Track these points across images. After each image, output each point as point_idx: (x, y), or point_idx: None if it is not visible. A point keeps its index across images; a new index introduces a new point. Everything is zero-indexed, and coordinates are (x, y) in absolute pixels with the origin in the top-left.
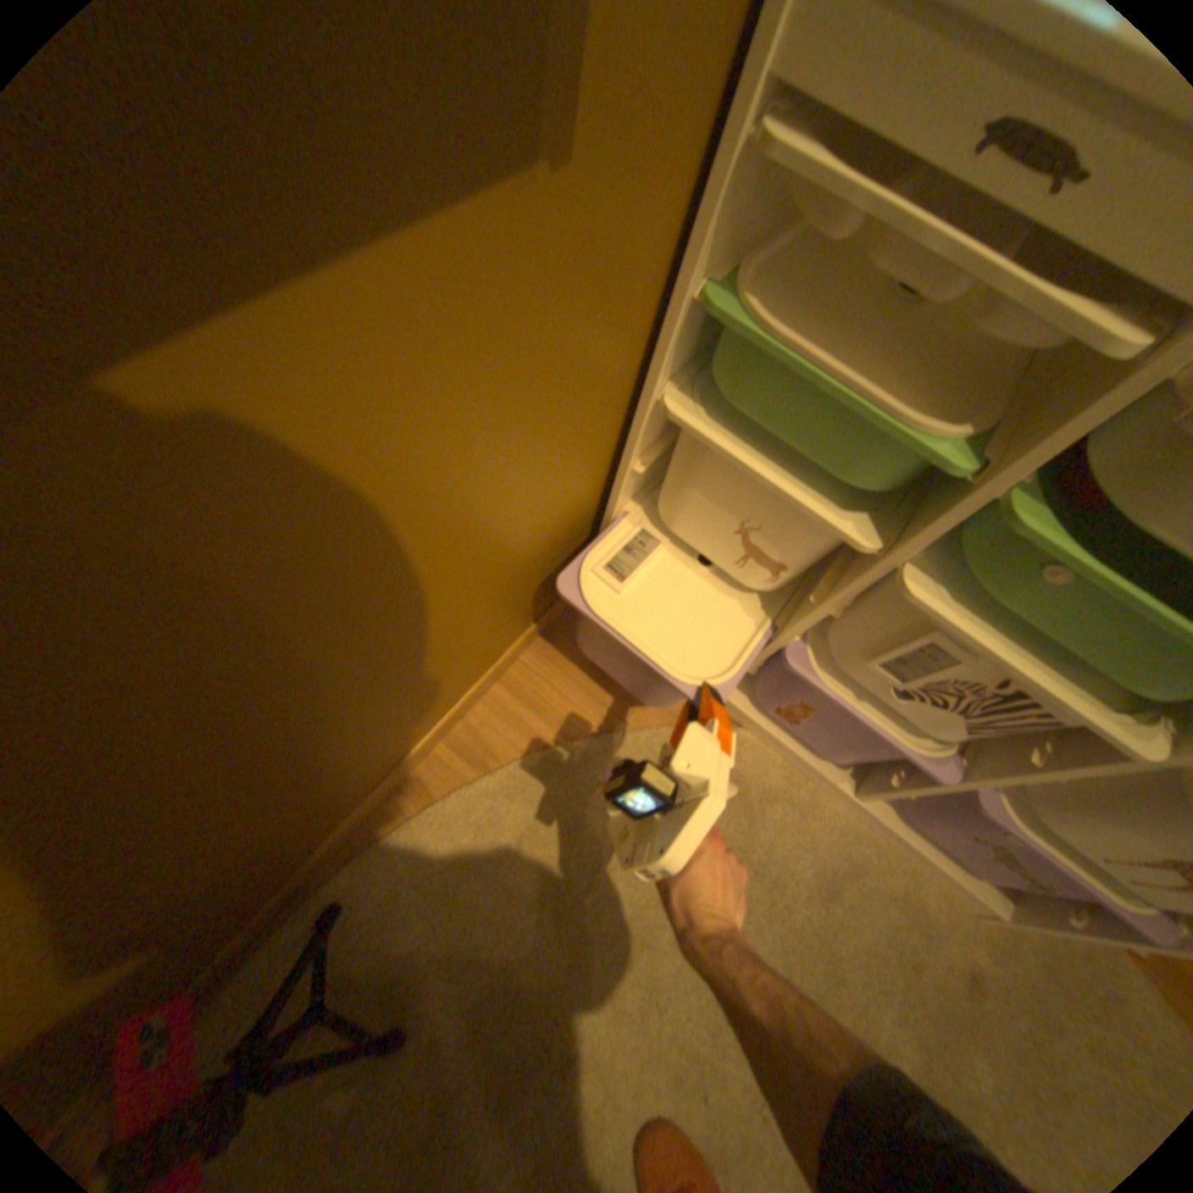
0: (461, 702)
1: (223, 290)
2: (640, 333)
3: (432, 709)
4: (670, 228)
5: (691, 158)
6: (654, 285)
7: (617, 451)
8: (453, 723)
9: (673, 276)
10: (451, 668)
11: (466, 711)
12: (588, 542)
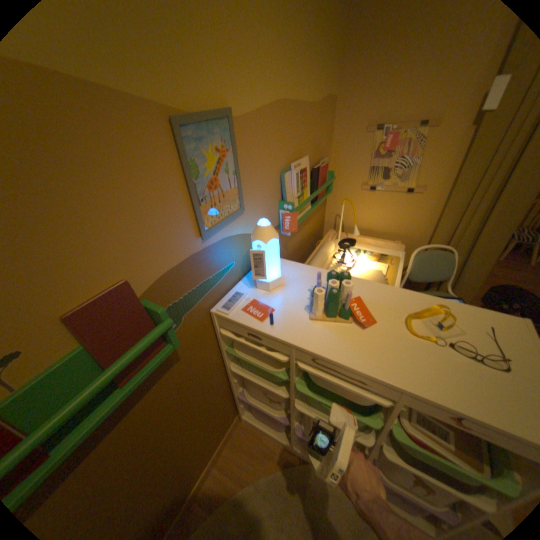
0: (199, 481)
1: (124, 417)
2: (217, 359)
3: (186, 486)
4: (213, 344)
5: (211, 337)
6: (215, 352)
7: (228, 379)
8: (197, 492)
9: (220, 347)
10: (189, 467)
11: (202, 484)
12: (235, 403)
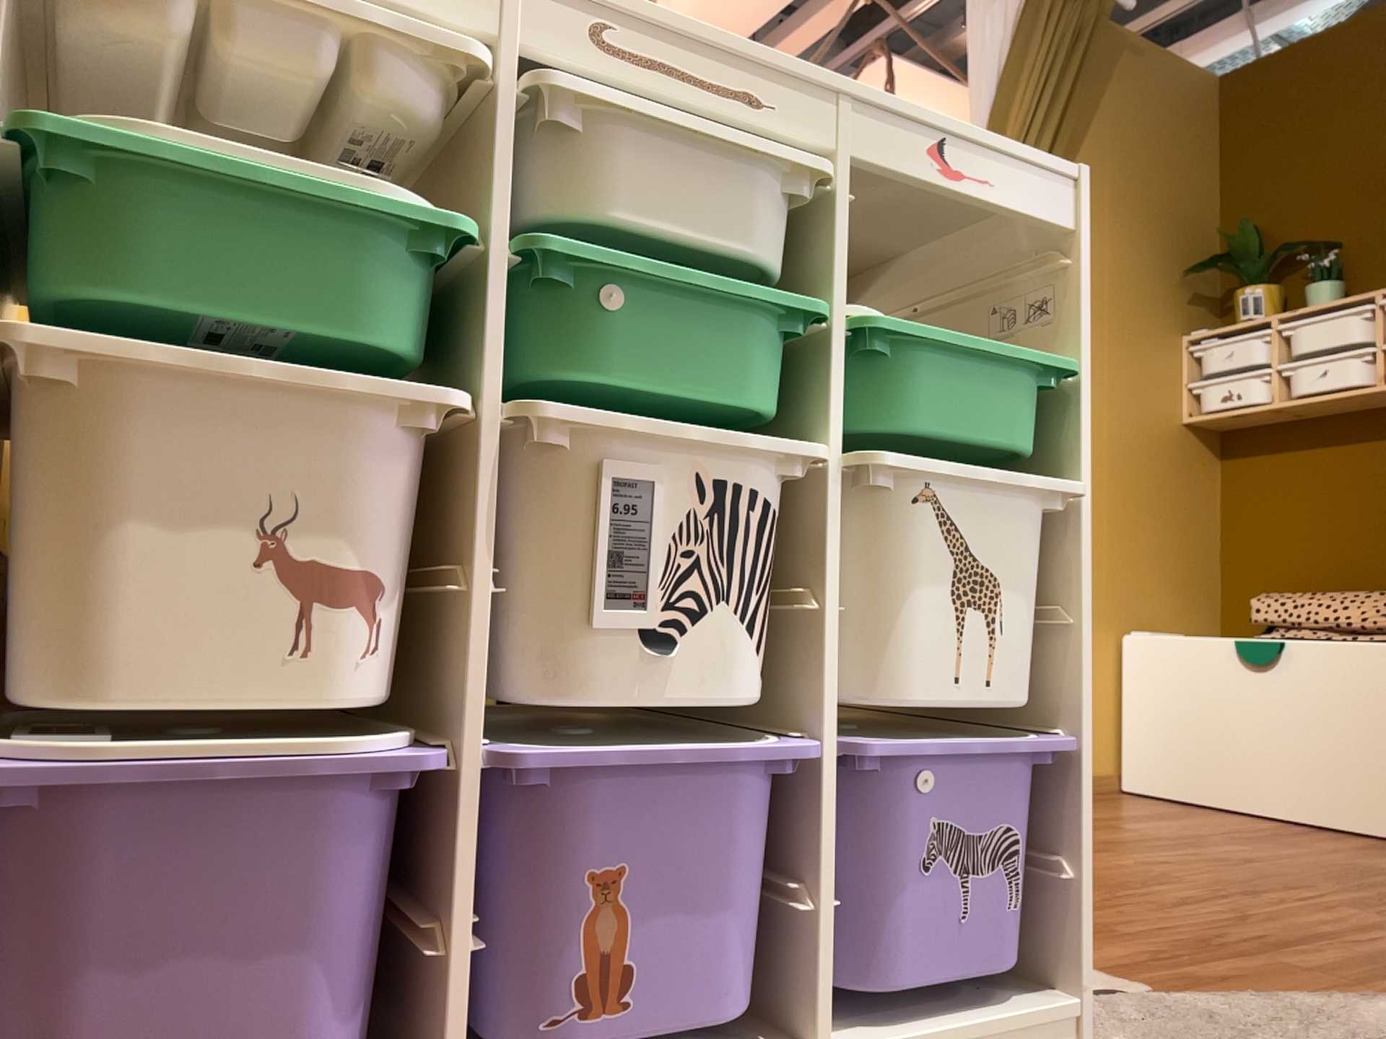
0: None
1: None
2: None
3: None
4: None
5: None
6: None
7: None
8: None
9: None
10: None
11: None
12: None
